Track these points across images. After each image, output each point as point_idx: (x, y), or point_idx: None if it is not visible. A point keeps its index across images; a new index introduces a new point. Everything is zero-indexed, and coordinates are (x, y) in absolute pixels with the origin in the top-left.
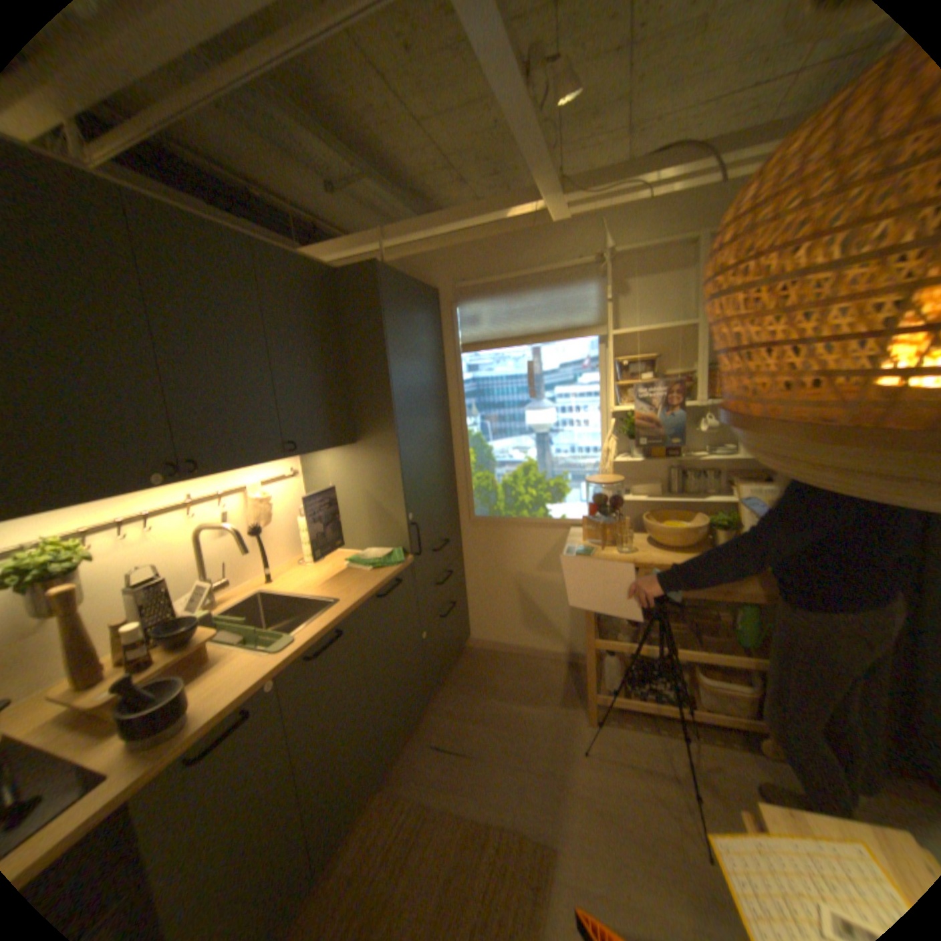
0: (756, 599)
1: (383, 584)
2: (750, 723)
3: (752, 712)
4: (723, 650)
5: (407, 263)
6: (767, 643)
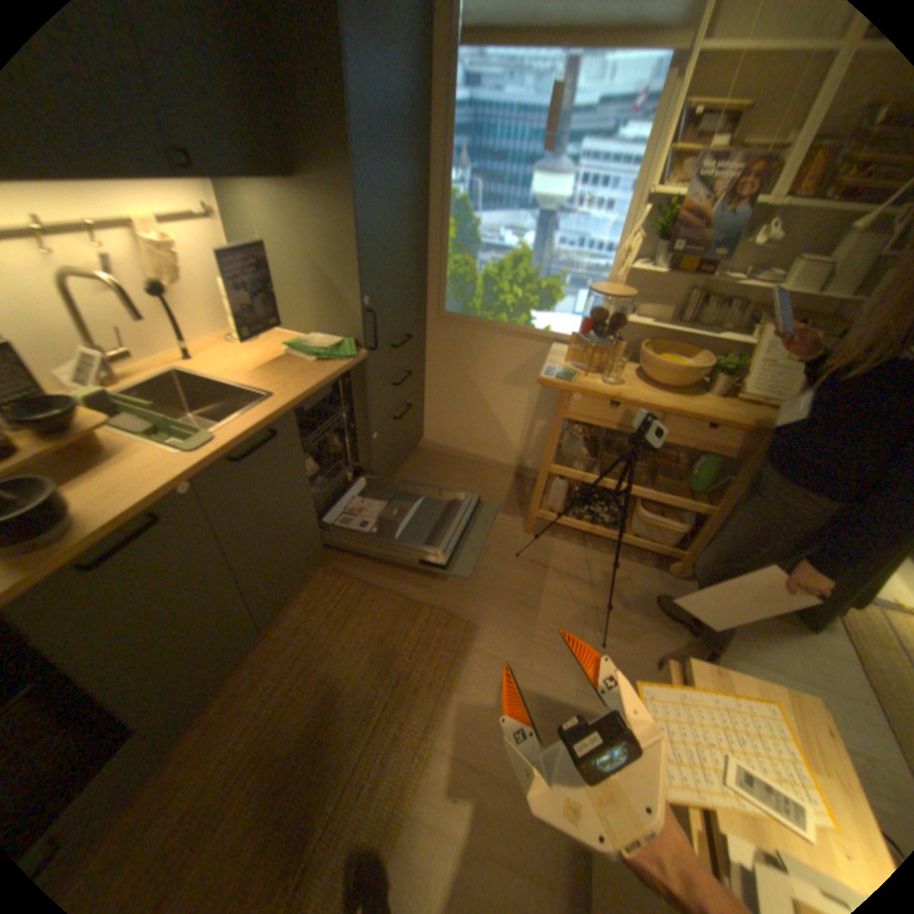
0: (730, 452)
1: (329, 381)
2: (669, 550)
3: (674, 542)
4: (671, 491)
5: None
6: (714, 488)
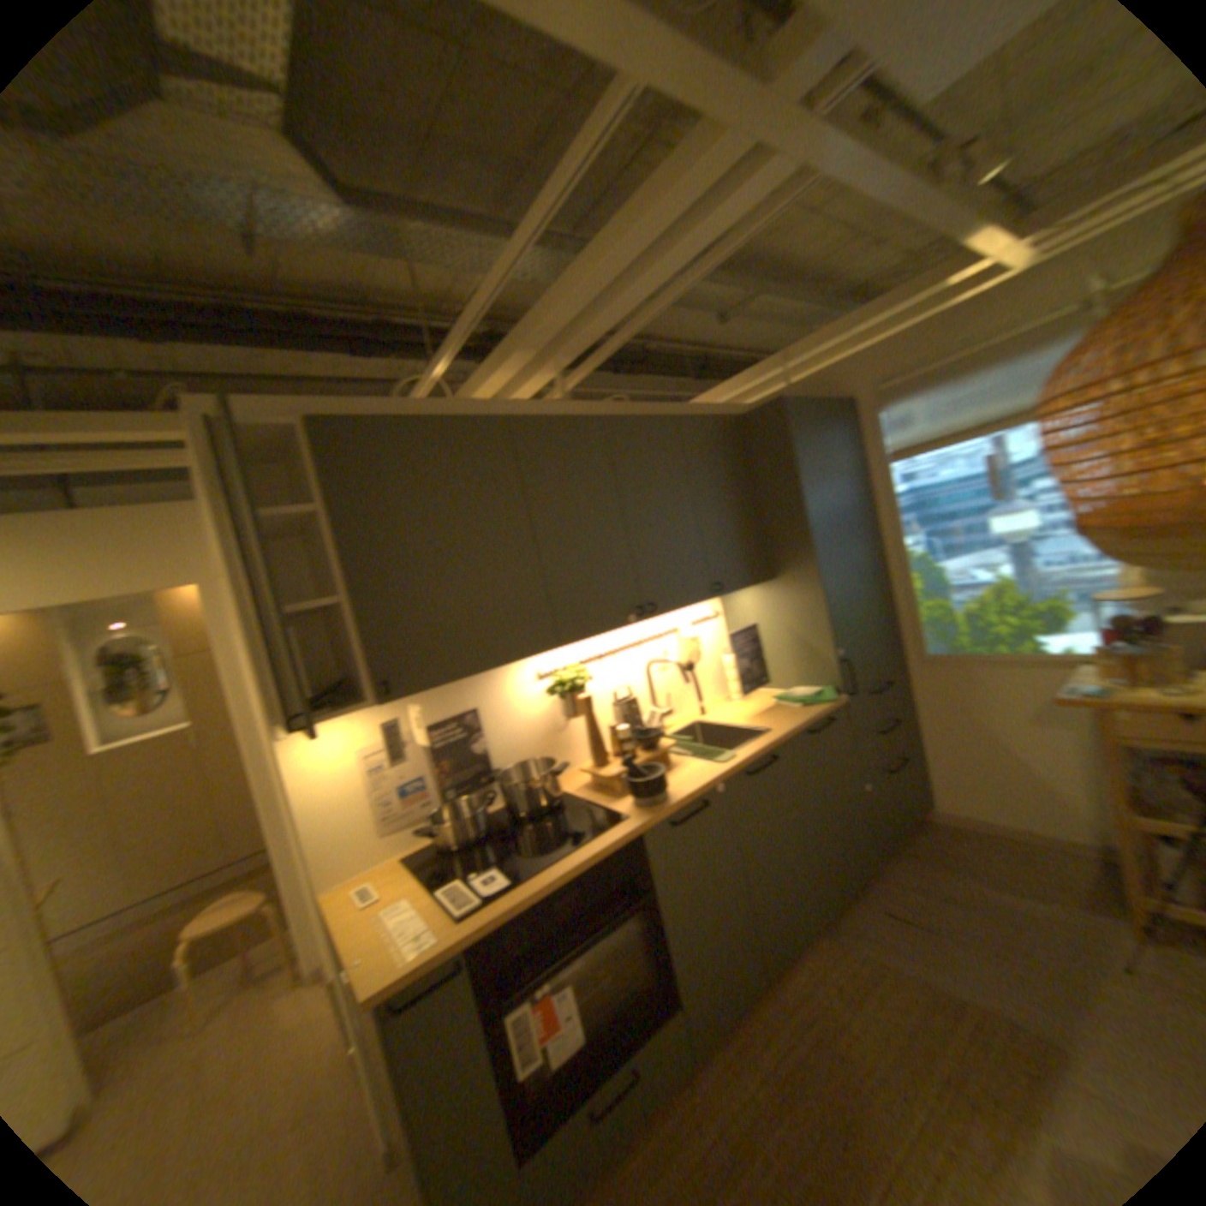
0: None
1: (815, 720)
2: None
3: None
4: None
5: (816, 378)
6: None
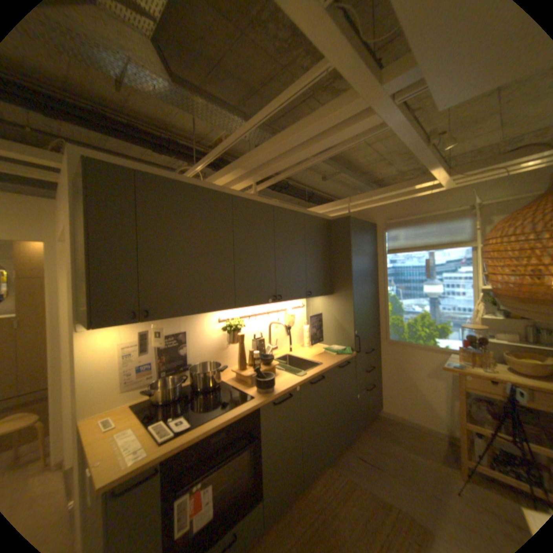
0: None
1: (342, 361)
2: None
3: None
4: None
5: (361, 212)
6: None
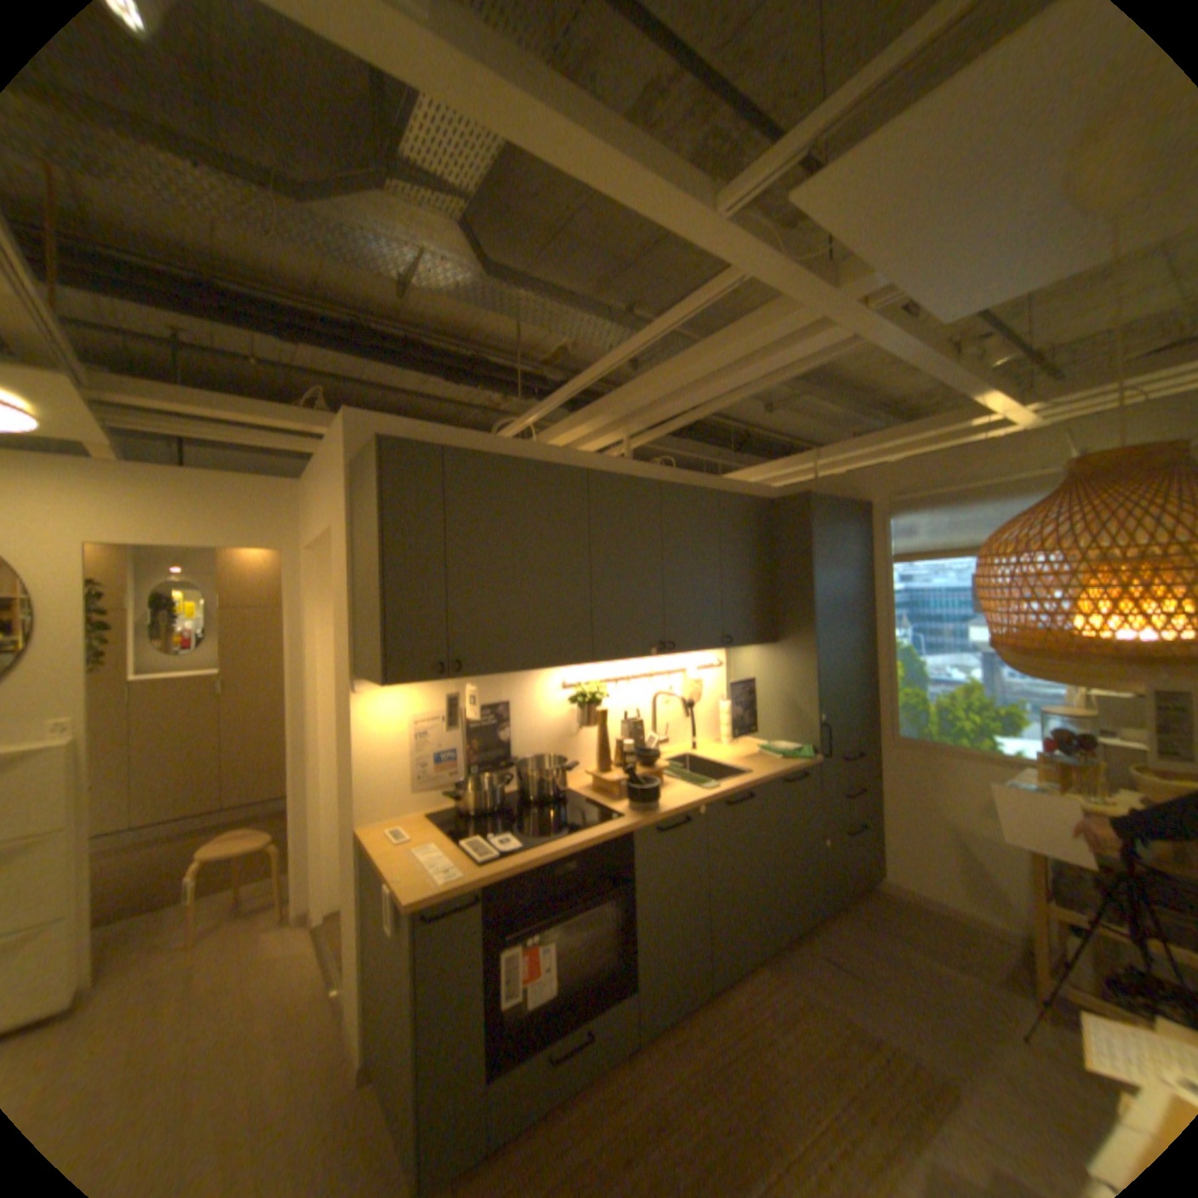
0: None
1: (791, 771)
2: None
3: None
4: None
5: (840, 479)
6: None
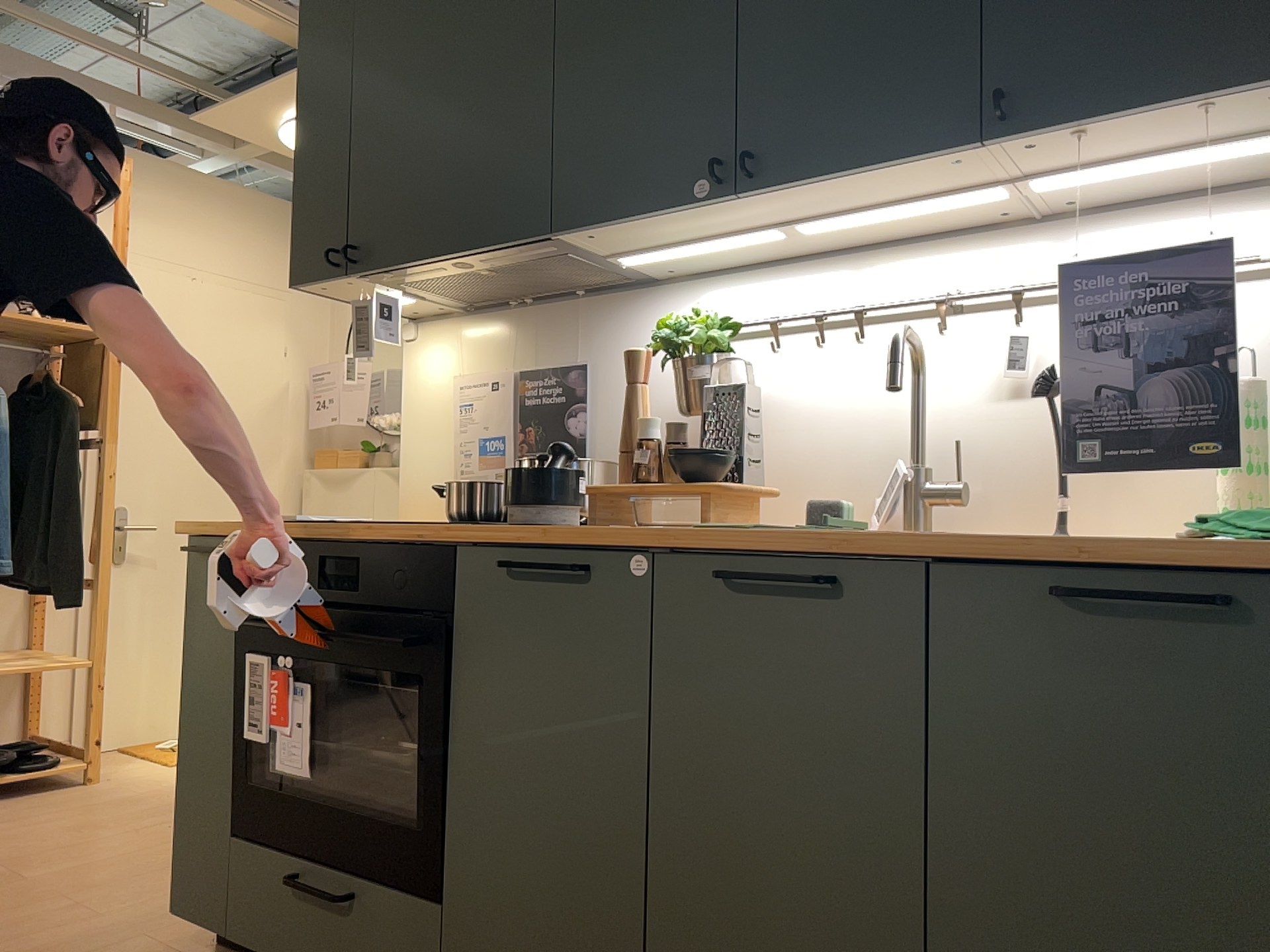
0: None
1: (1098, 554)
2: None
3: None
4: None
5: None
6: None
